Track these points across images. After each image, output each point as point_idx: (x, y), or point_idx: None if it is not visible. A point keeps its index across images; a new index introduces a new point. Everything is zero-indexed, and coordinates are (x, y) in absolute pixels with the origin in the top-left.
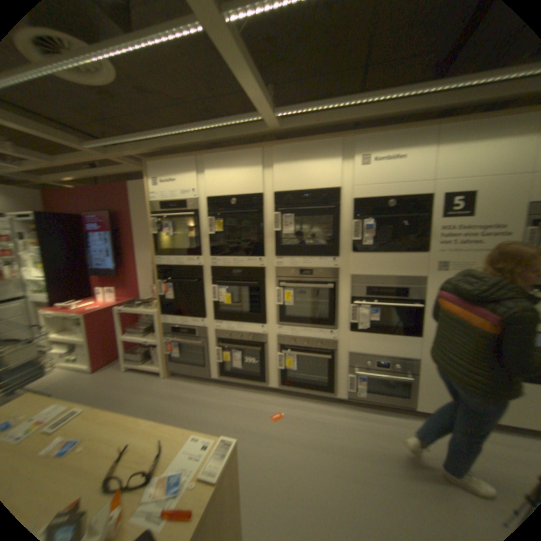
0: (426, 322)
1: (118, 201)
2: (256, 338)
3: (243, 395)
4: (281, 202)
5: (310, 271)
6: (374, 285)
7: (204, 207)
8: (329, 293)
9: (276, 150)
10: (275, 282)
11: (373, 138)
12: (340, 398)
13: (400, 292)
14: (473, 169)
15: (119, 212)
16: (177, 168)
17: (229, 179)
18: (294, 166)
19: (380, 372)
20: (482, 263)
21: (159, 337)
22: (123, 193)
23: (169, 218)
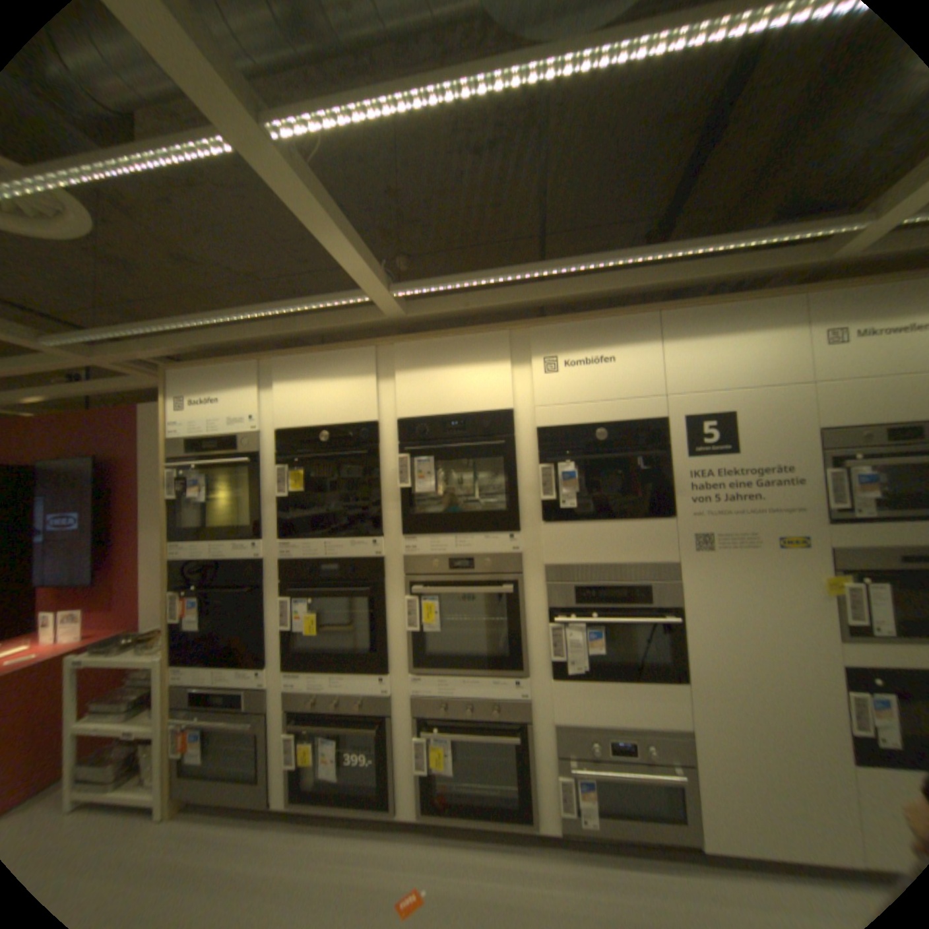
0: (691, 651)
1: (119, 439)
2: (370, 707)
3: (340, 846)
4: (411, 435)
5: (471, 561)
6: (589, 582)
7: (273, 448)
8: (509, 602)
9: (402, 350)
10: (405, 585)
11: (558, 331)
12: (546, 832)
13: (637, 594)
14: (722, 378)
15: (119, 458)
16: (226, 380)
17: (319, 397)
18: (433, 375)
19: (620, 765)
20: (768, 534)
21: (165, 717)
22: (131, 425)
23: (205, 468)
